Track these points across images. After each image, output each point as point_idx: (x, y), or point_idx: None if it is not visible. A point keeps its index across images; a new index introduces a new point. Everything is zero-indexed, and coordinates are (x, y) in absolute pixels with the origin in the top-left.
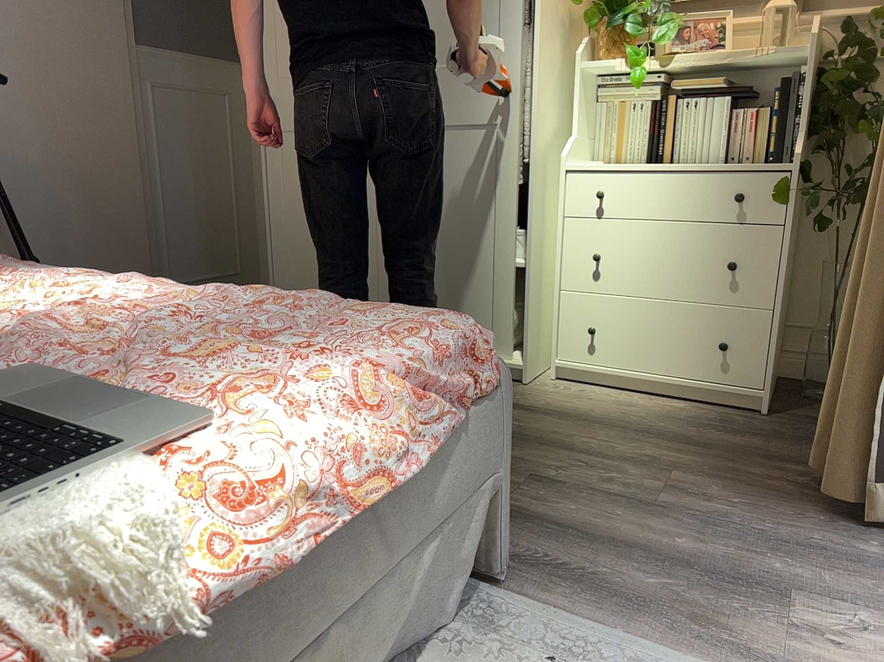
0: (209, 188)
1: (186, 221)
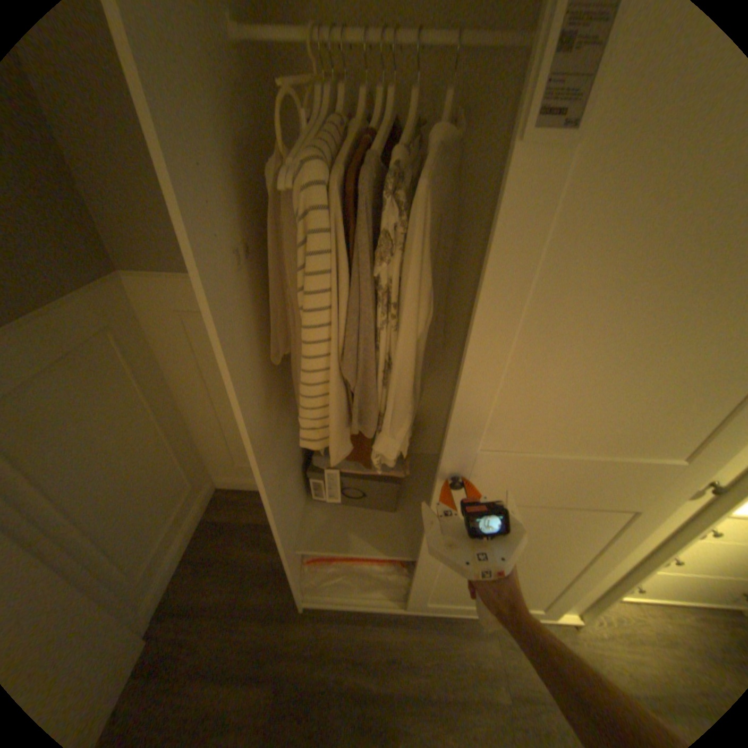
0: (130, 461)
1: (120, 522)
